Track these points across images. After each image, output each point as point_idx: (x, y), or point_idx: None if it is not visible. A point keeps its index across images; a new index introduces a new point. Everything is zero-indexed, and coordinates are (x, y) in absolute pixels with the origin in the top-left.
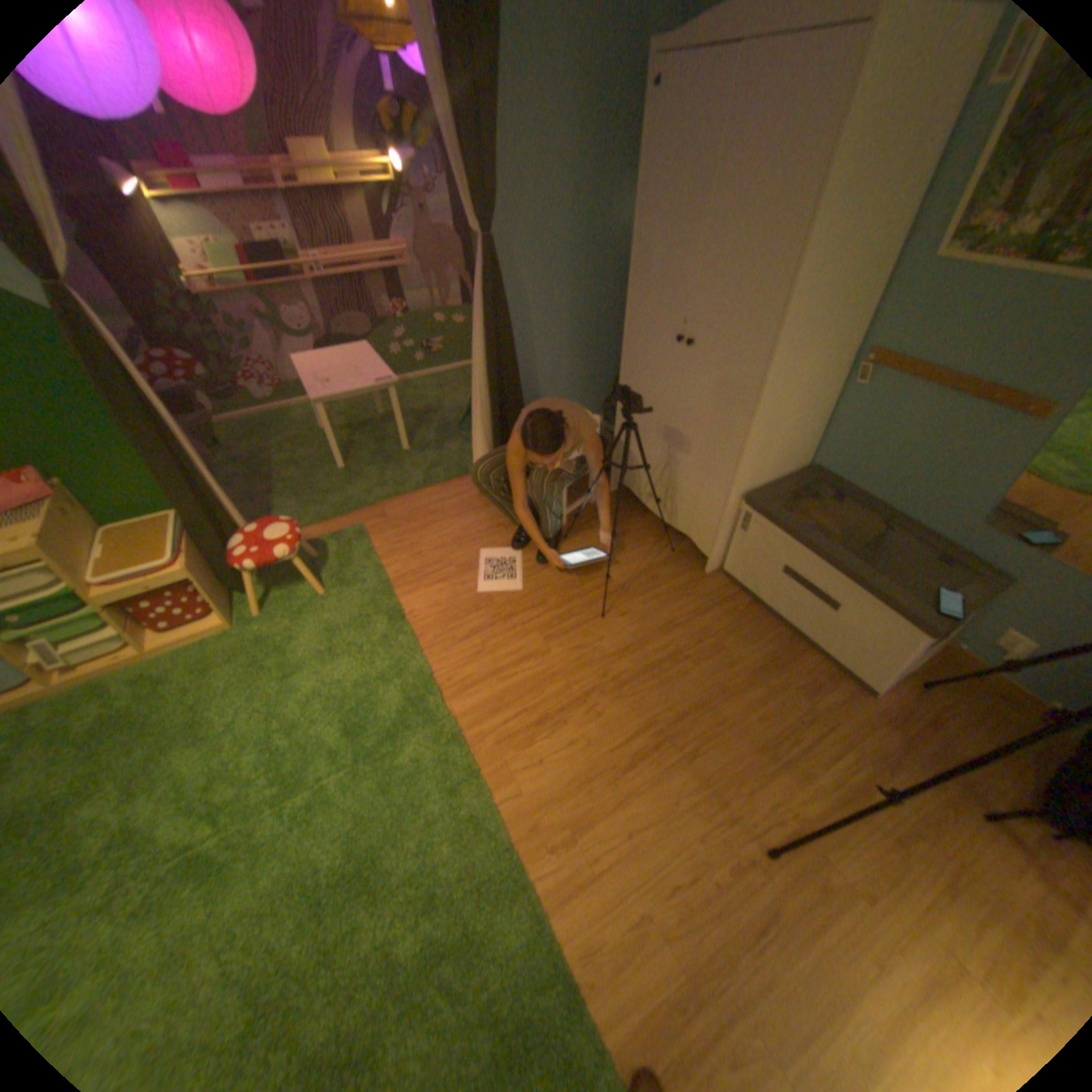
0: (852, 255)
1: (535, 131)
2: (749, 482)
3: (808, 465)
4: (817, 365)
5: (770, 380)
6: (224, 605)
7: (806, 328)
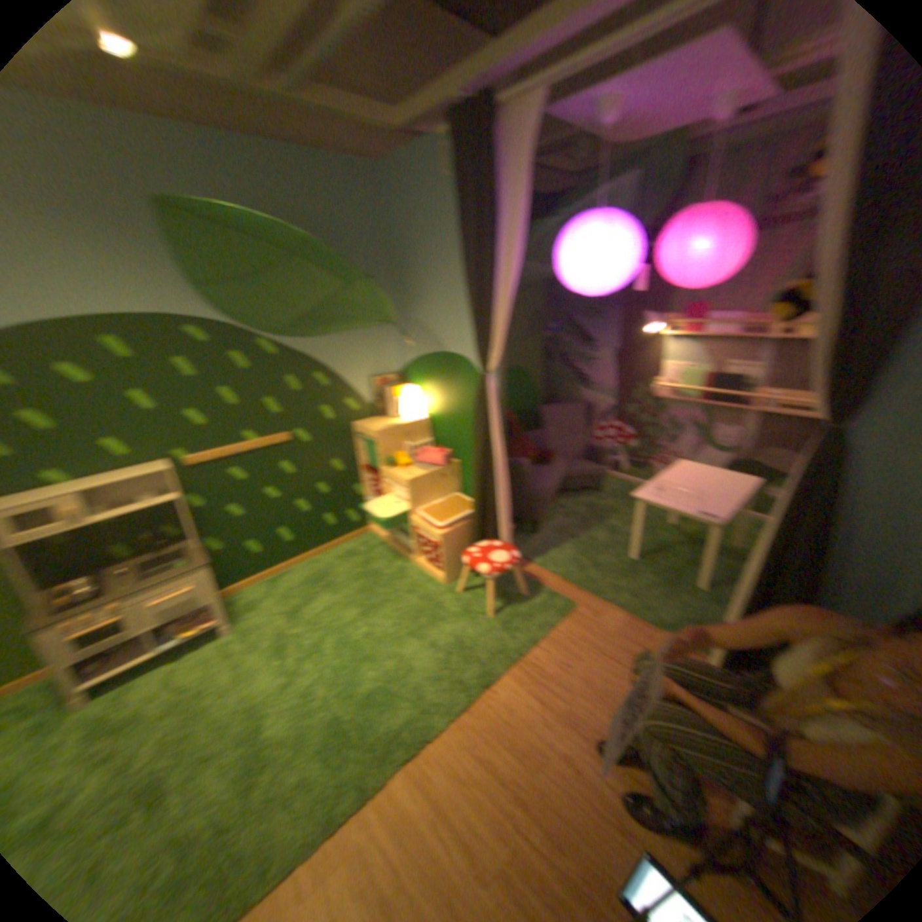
0: None
1: None
2: None
3: None
4: None
5: None
6: (457, 573)
7: None
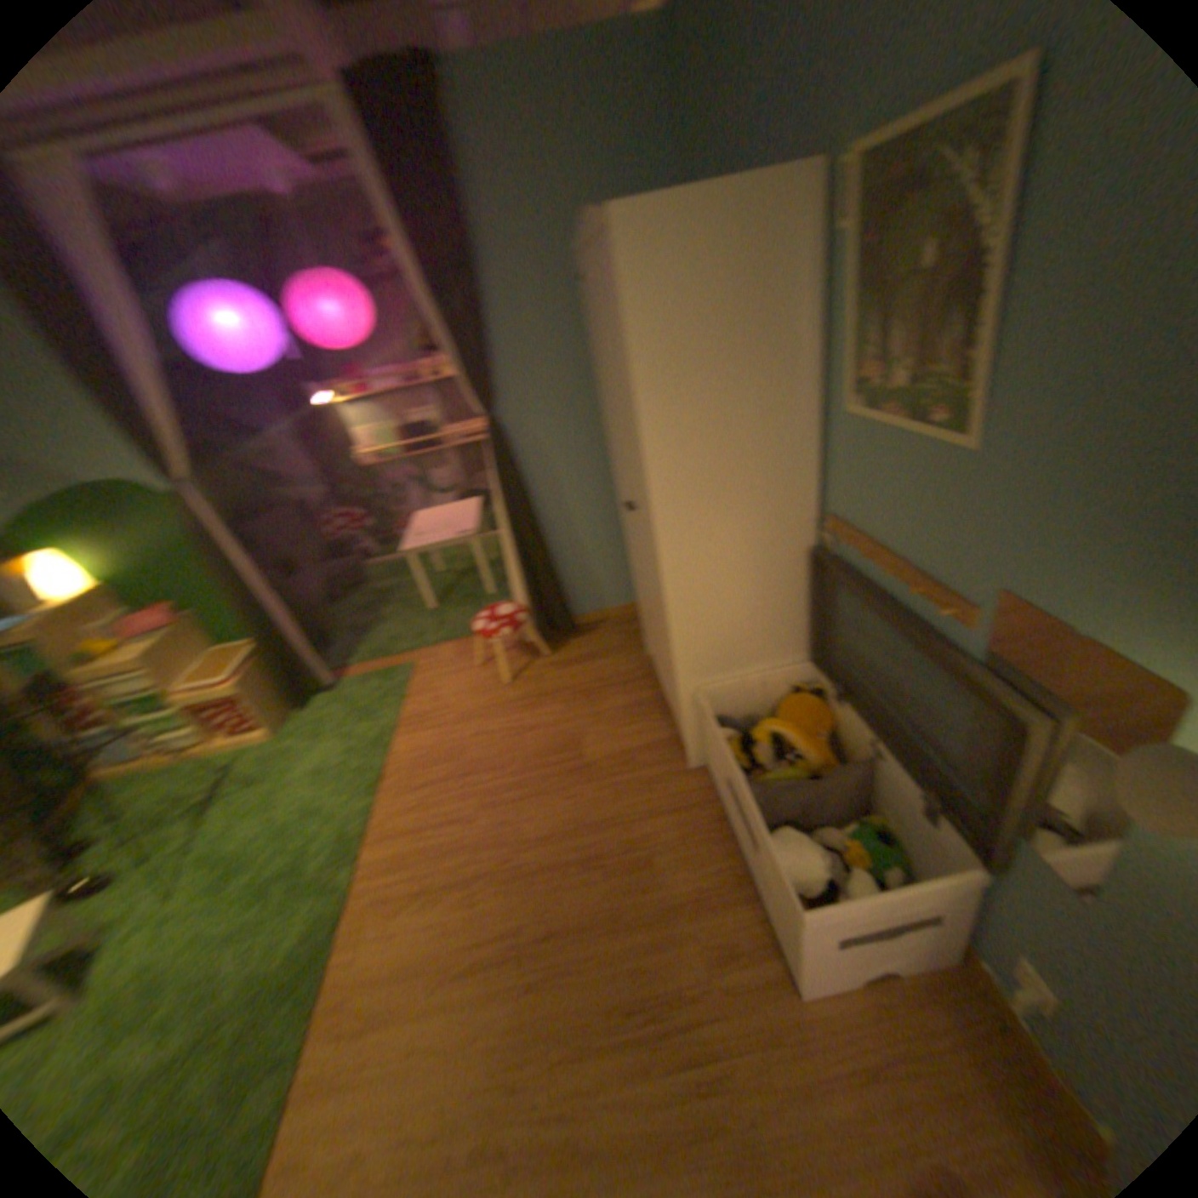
0: (728, 418)
1: (539, 322)
2: (704, 663)
3: (813, 649)
4: (747, 533)
5: (667, 552)
6: (282, 717)
7: (697, 497)
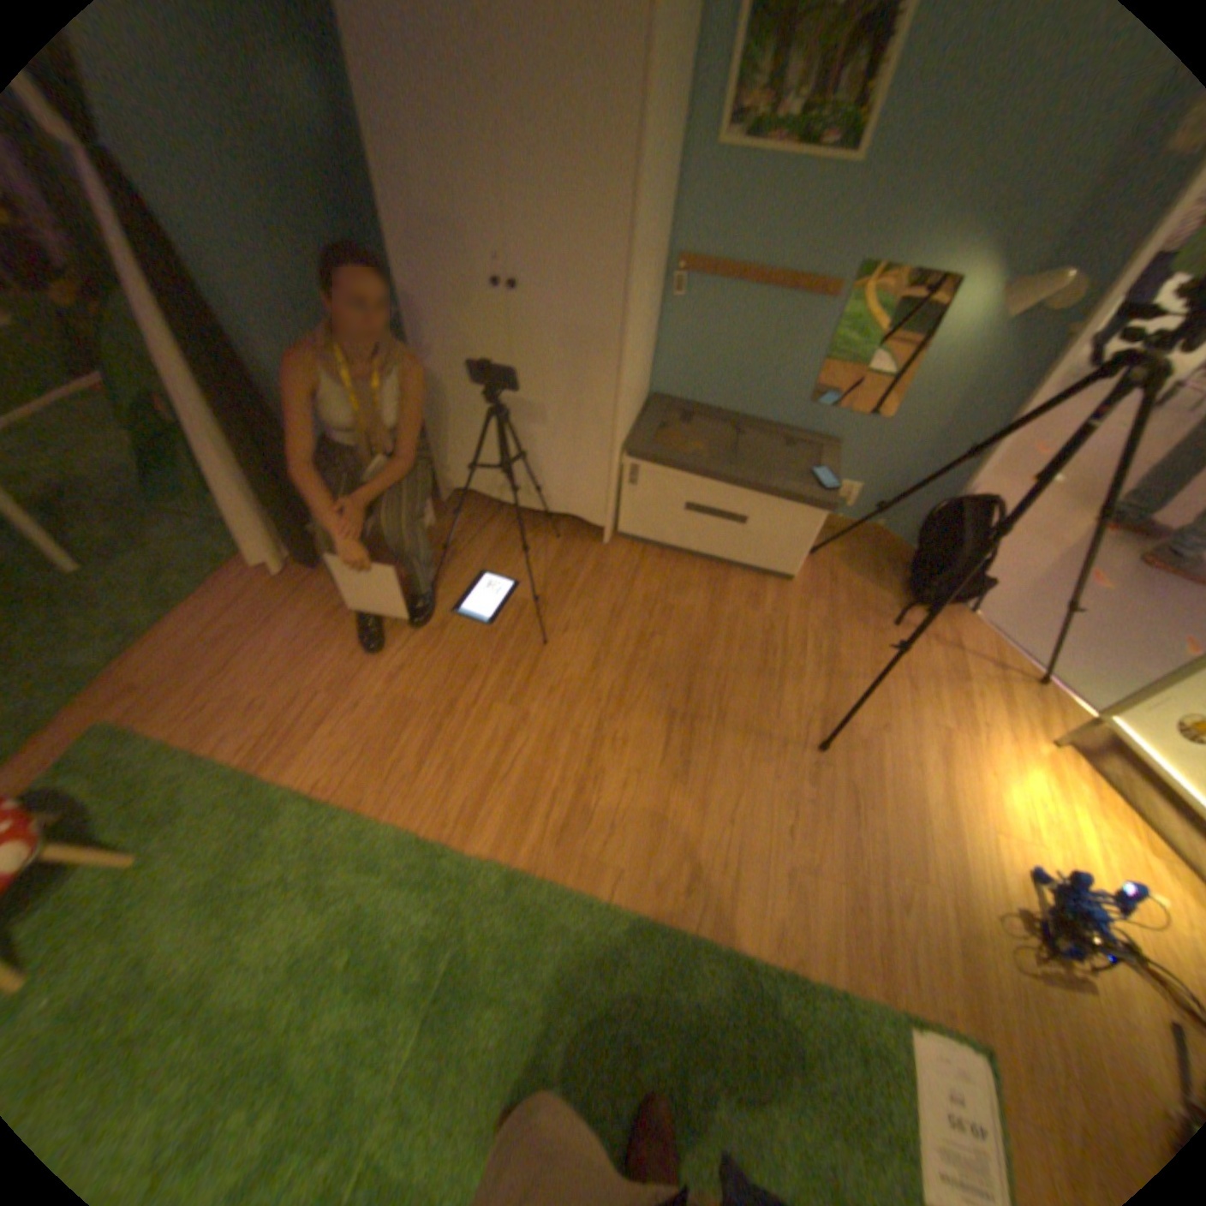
0: (665, 147)
1: None
2: (623, 431)
3: (648, 395)
4: (651, 283)
5: (631, 310)
6: None
7: (647, 243)
